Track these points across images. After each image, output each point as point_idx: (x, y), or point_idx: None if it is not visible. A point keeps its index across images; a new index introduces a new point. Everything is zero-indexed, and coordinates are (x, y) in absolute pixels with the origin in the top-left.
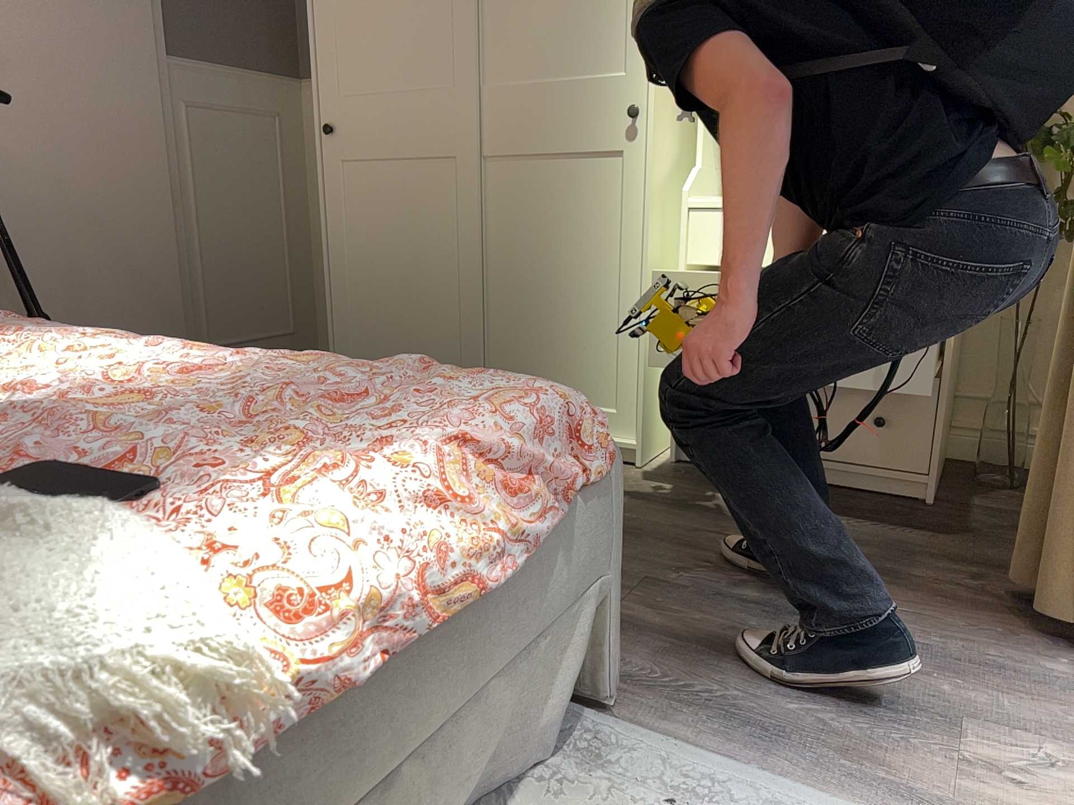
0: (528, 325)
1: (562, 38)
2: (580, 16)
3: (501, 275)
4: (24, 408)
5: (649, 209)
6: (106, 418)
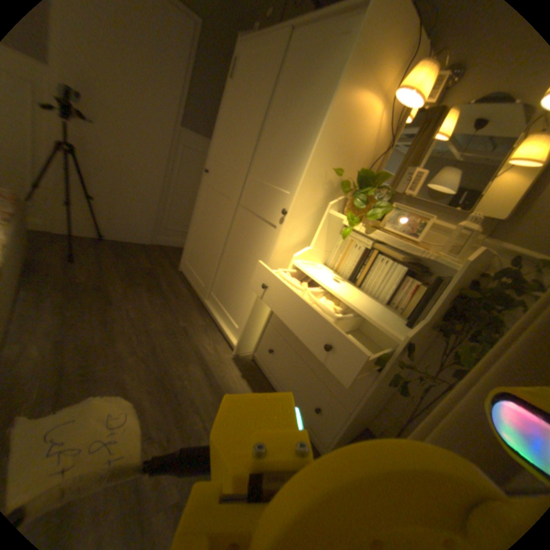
0: (229, 276)
1: (277, 166)
2: (286, 159)
3: (229, 251)
4: None
5: (273, 256)
6: None
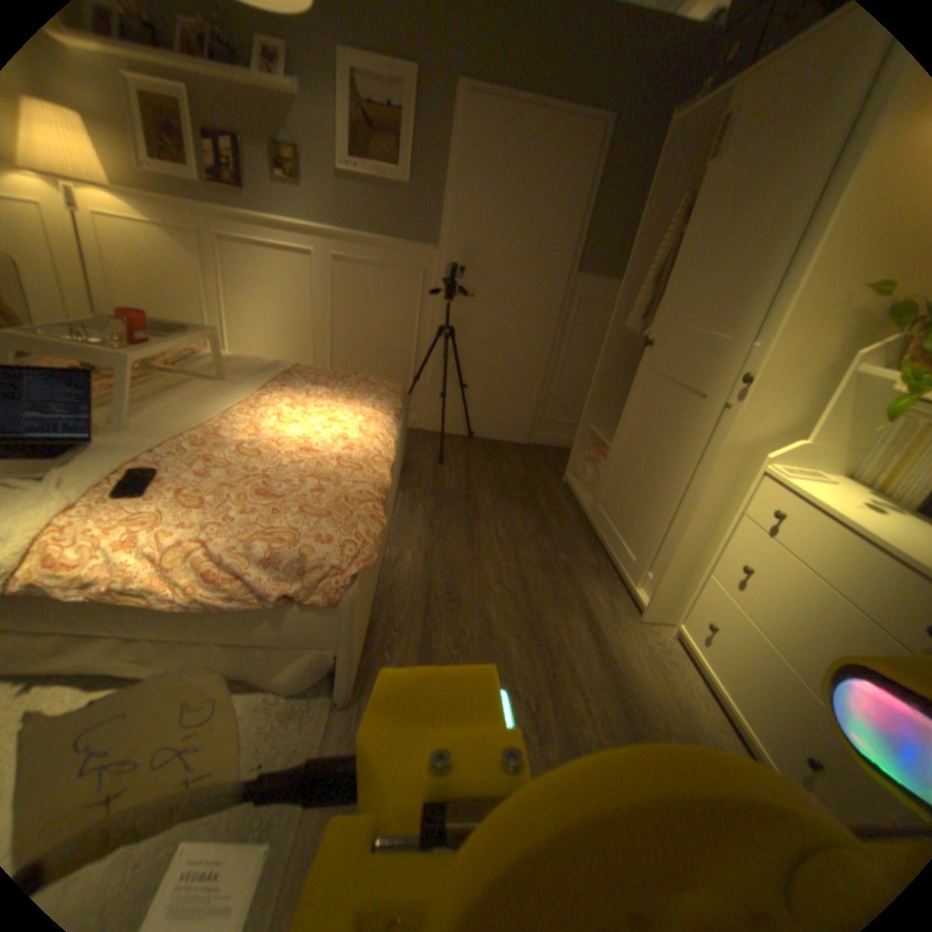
0: (640, 491)
1: (738, 302)
2: (755, 287)
3: (642, 452)
4: (243, 438)
5: (722, 458)
6: (243, 454)
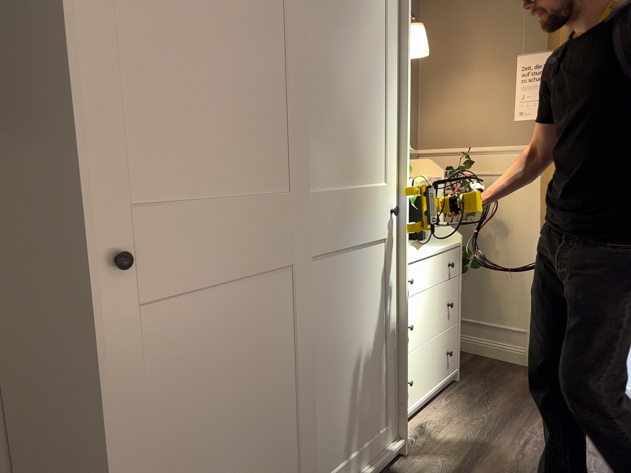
0: (338, 400)
1: (356, 152)
2: (365, 137)
3: (318, 366)
4: None
5: (406, 275)
6: None
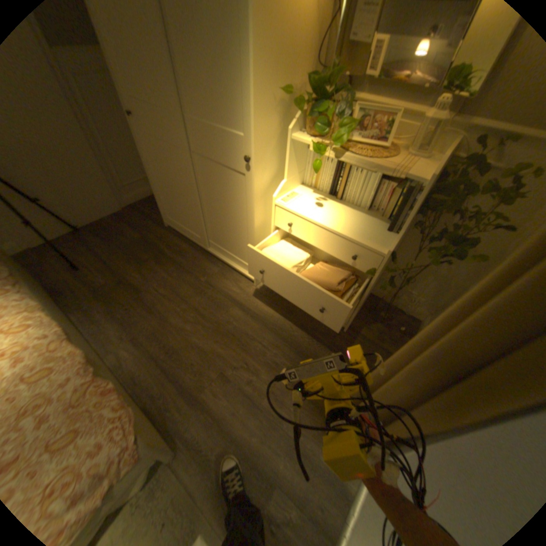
0: (219, 225)
1: (215, 100)
2: (221, 90)
3: (207, 202)
4: None
5: (255, 206)
6: None
